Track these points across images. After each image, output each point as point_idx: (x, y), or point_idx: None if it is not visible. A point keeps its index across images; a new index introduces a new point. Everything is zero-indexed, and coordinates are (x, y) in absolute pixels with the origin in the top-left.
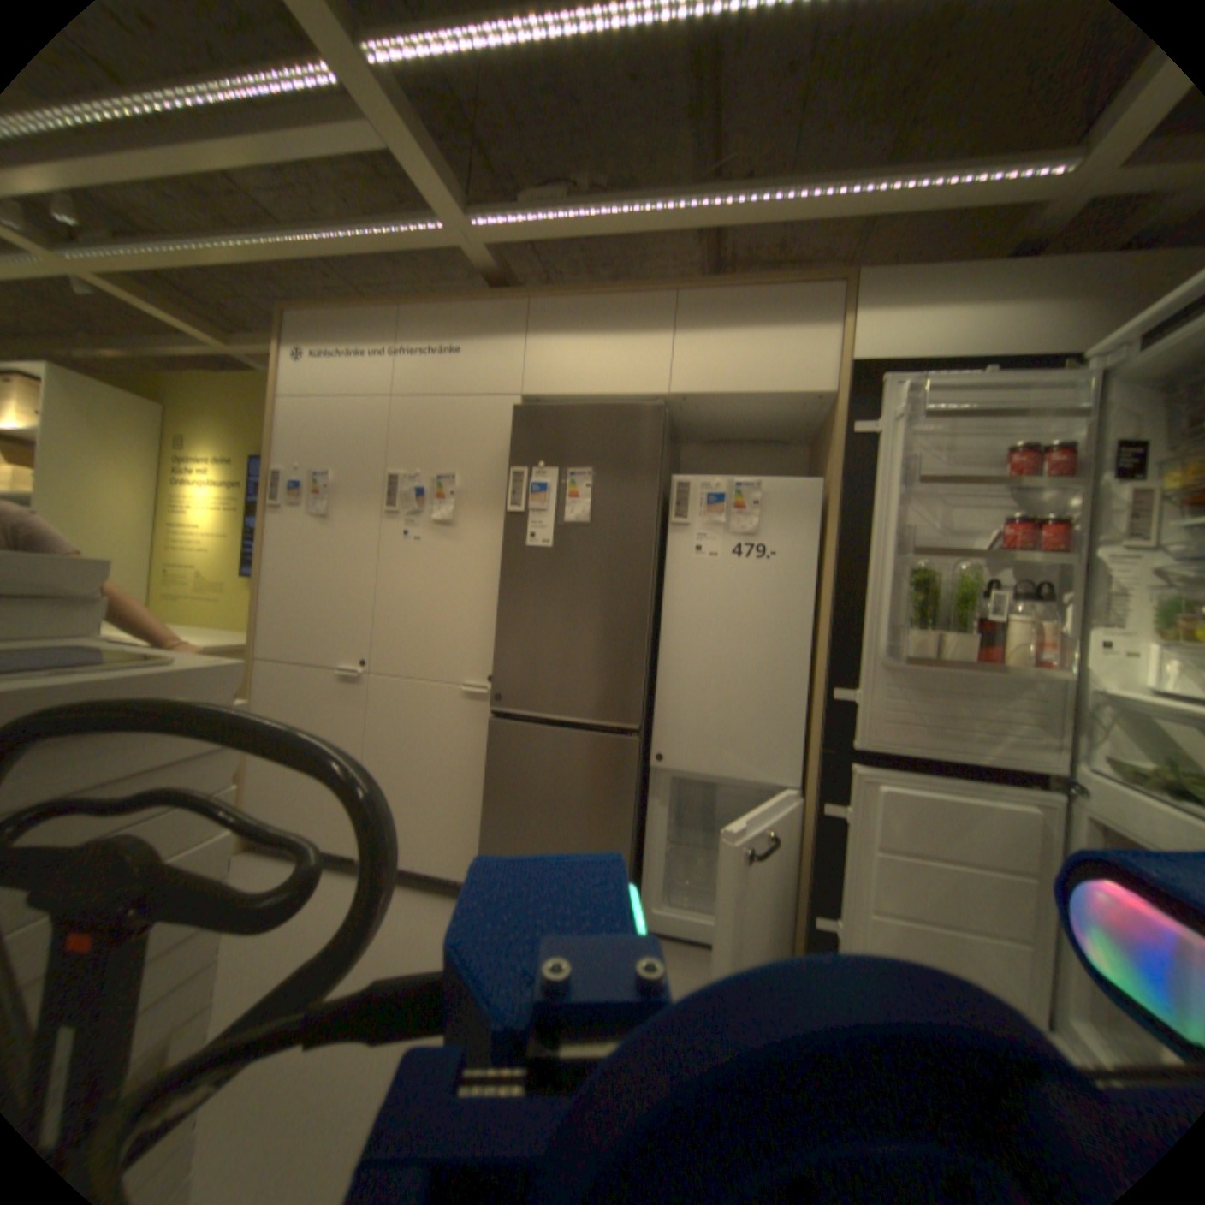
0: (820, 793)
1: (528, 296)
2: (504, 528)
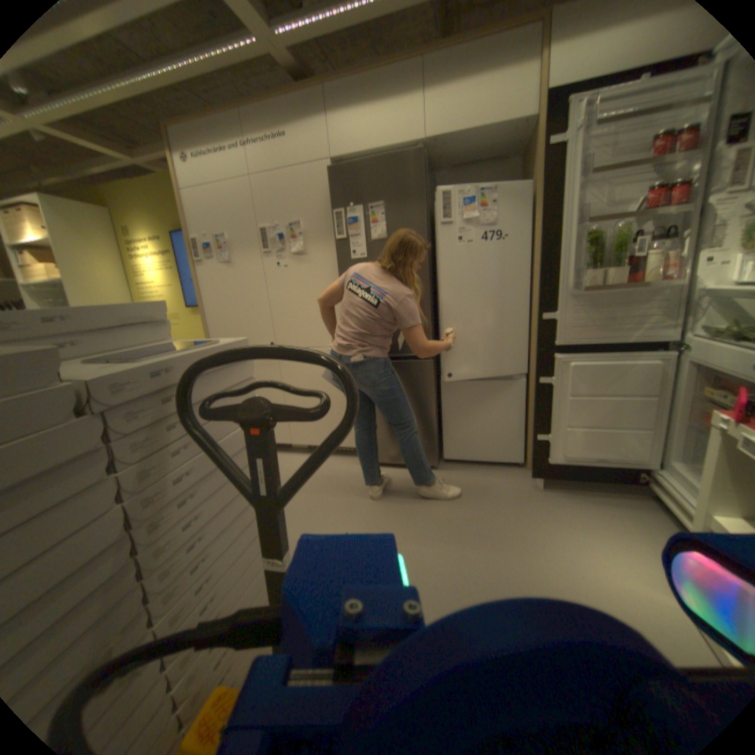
0: (536, 372)
1: (321, 80)
2: (335, 249)
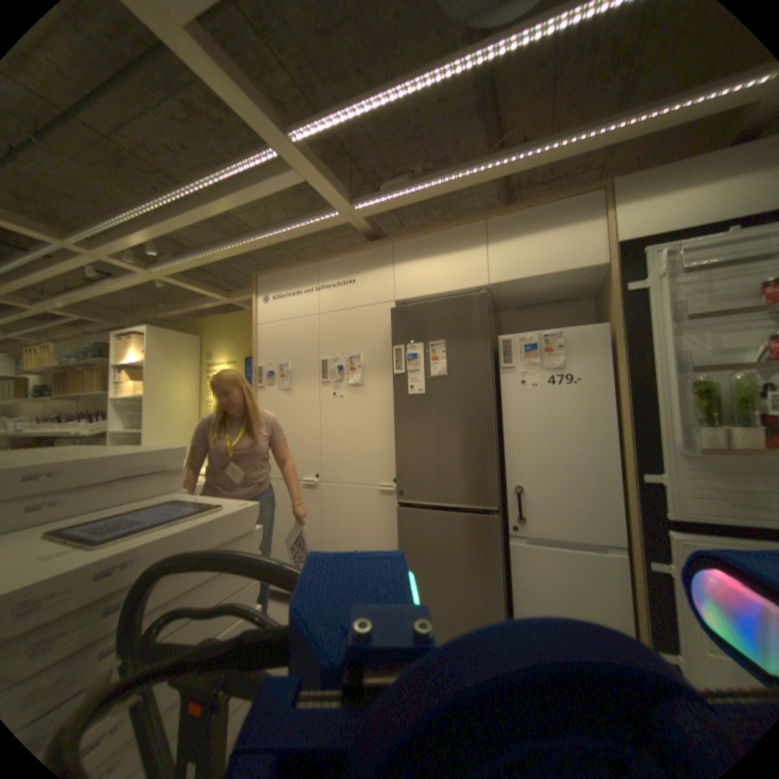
0: (645, 553)
1: (391, 240)
2: (393, 383)
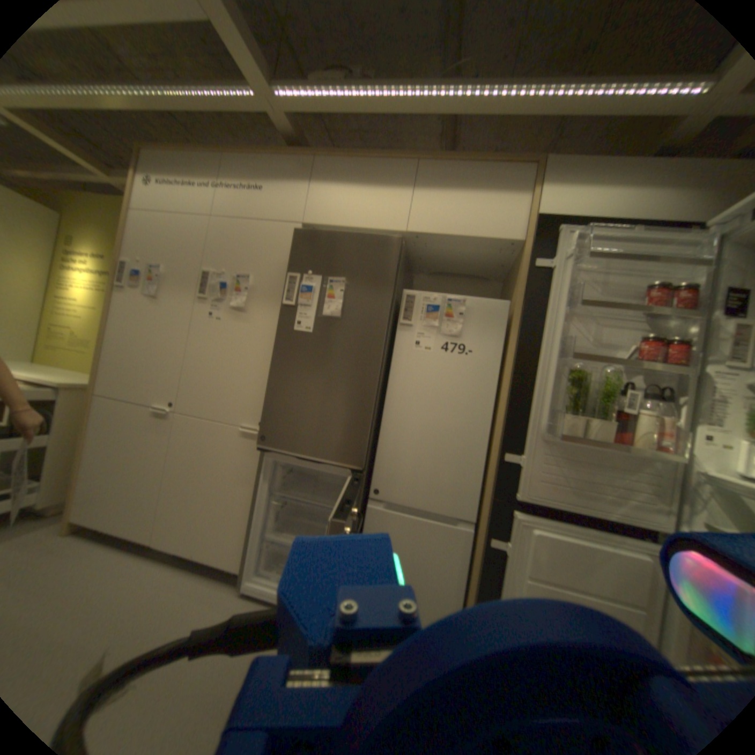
0: (490, 531)
1: (314, 154)
2: (282, 317)
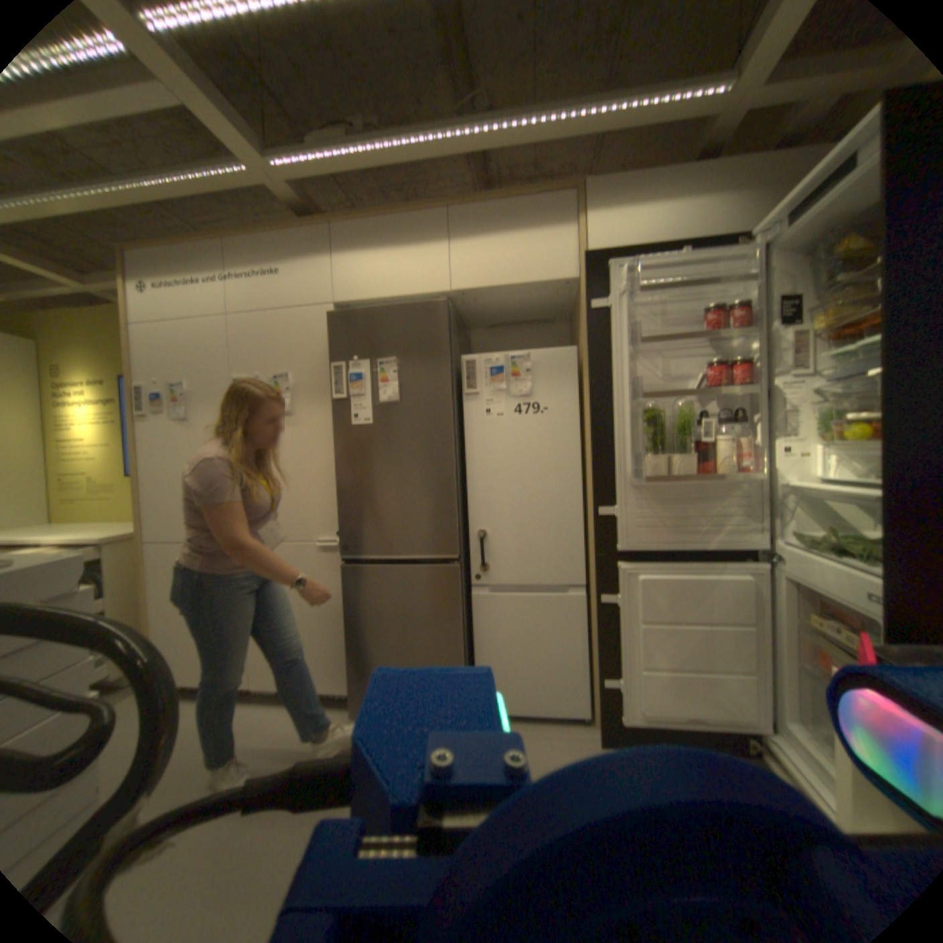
0: (596, 587)
1: (328, 220)
2: (333, 412)
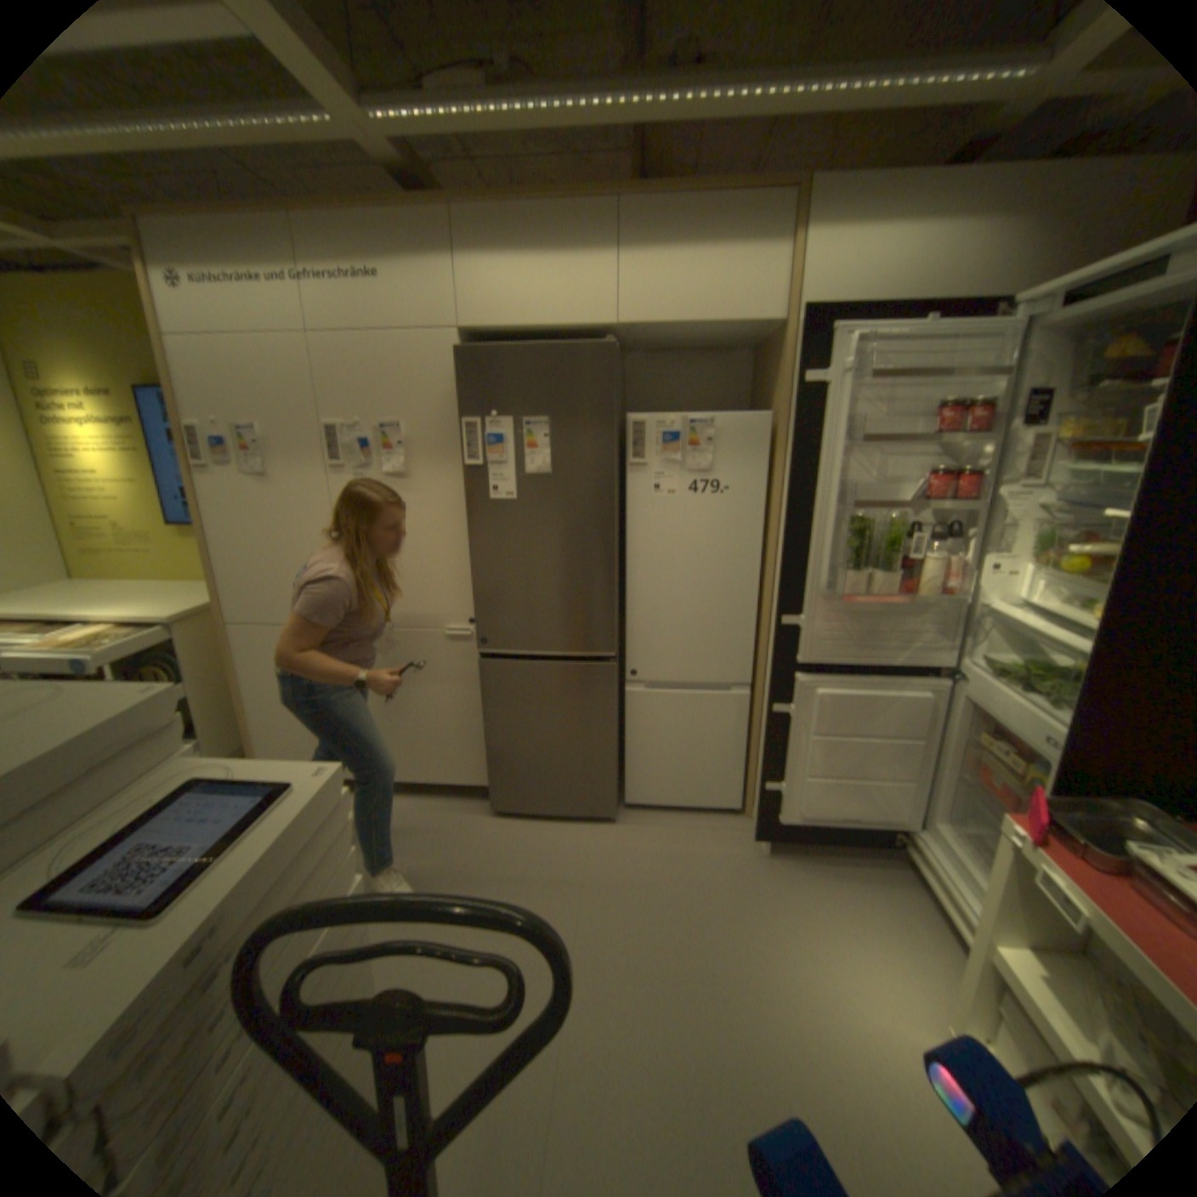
0: (769, 697)
1: (448, 199)
2: (463, 476)
